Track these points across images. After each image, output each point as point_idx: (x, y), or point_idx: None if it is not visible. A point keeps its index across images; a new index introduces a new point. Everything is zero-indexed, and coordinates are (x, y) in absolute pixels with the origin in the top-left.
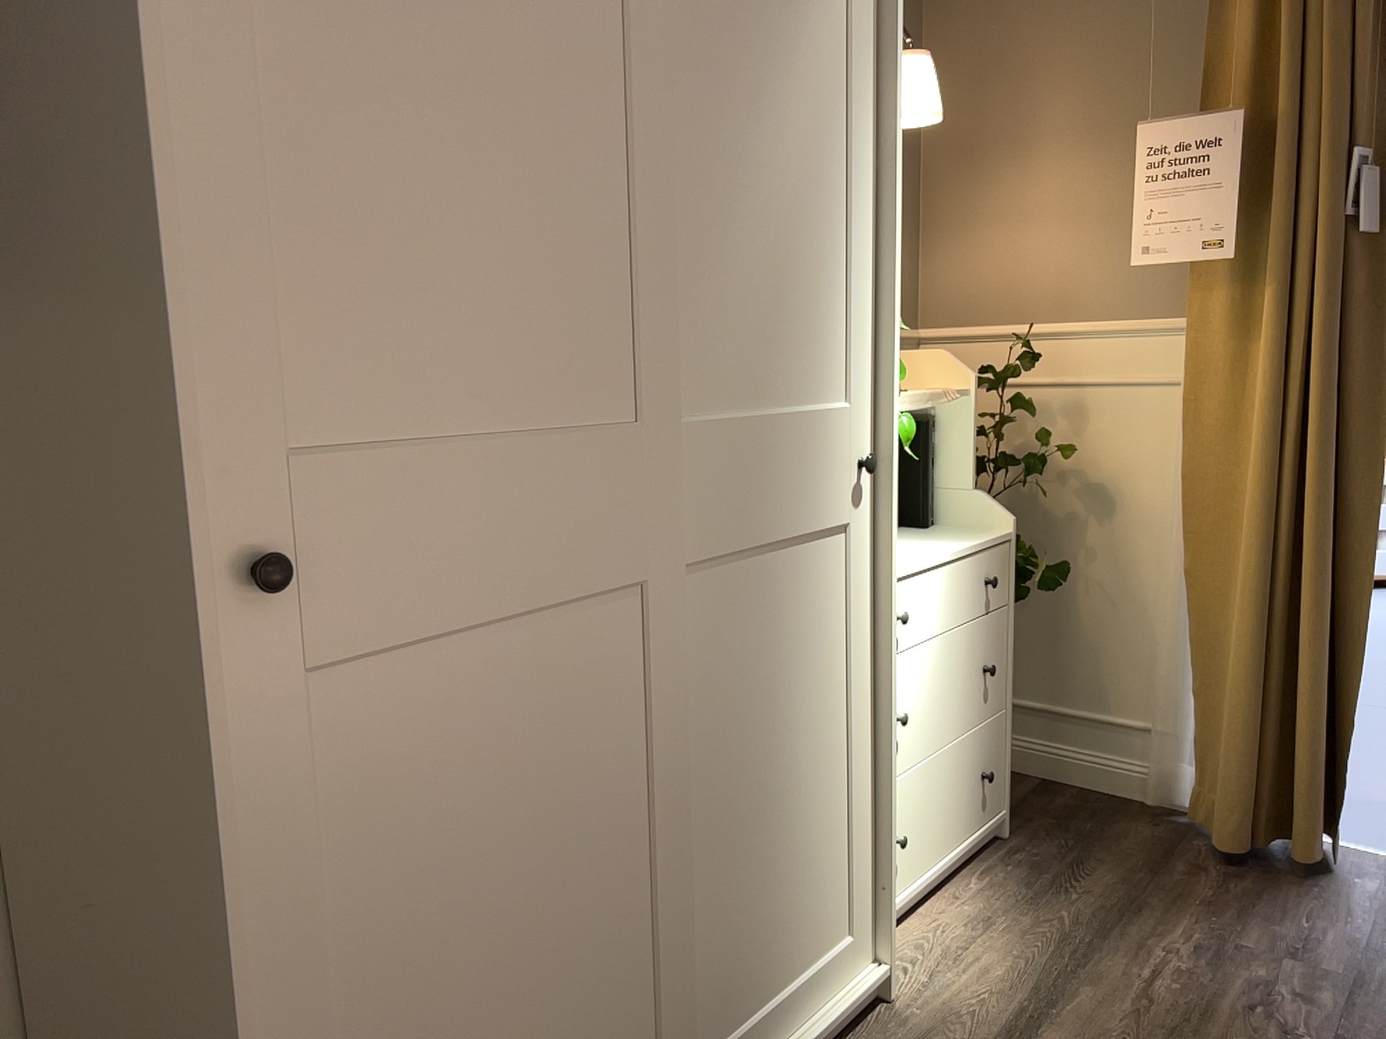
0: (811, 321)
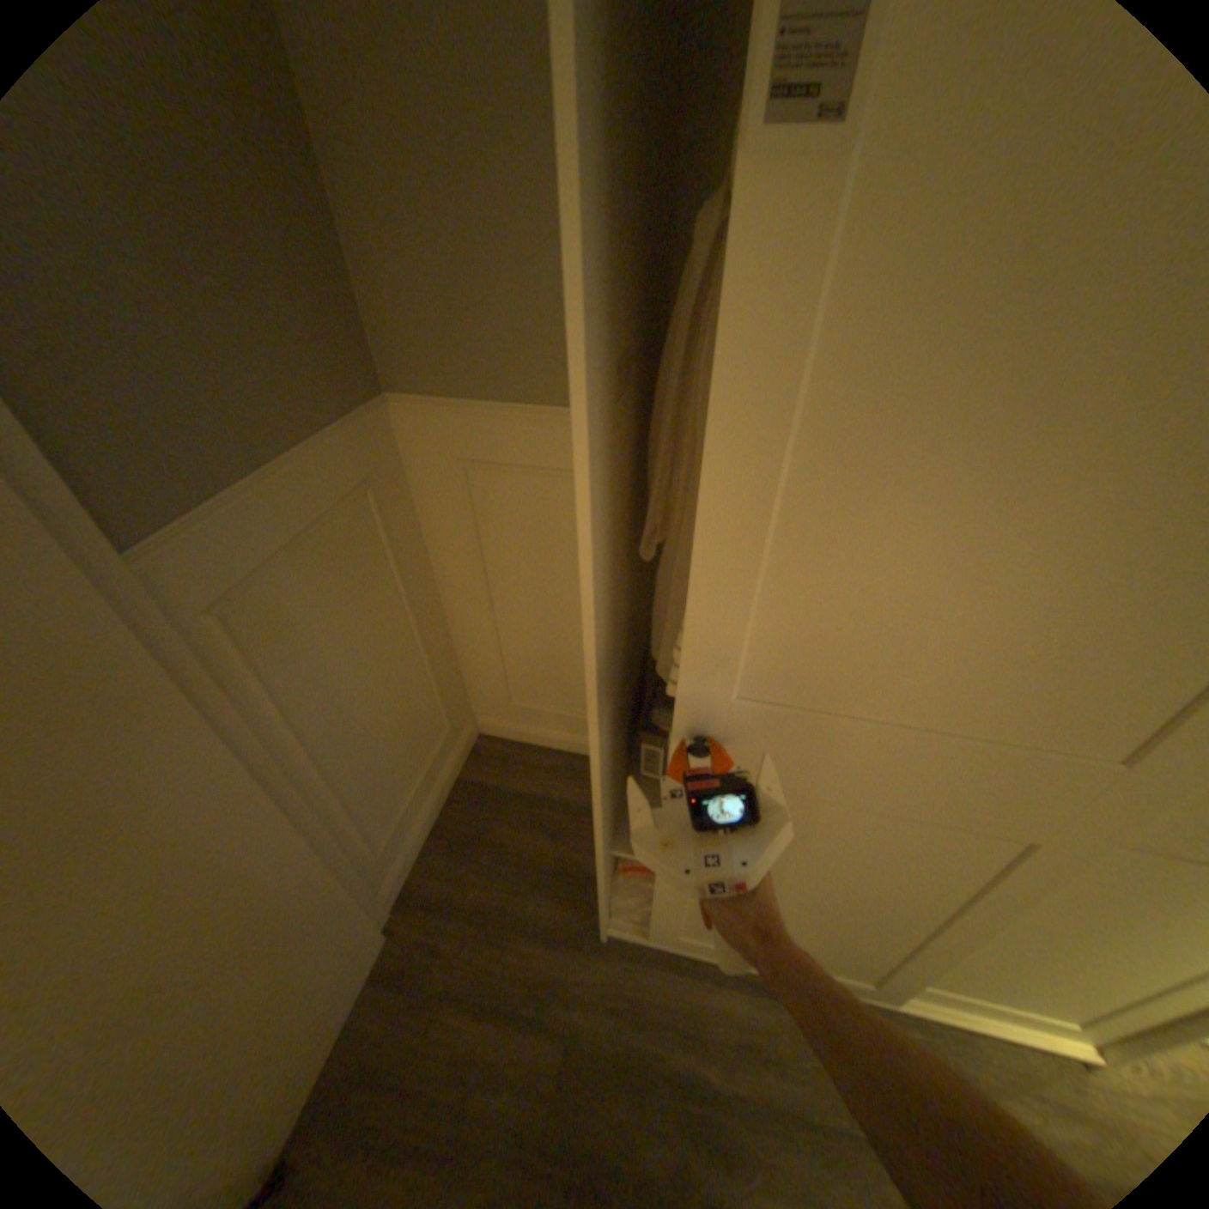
0: None
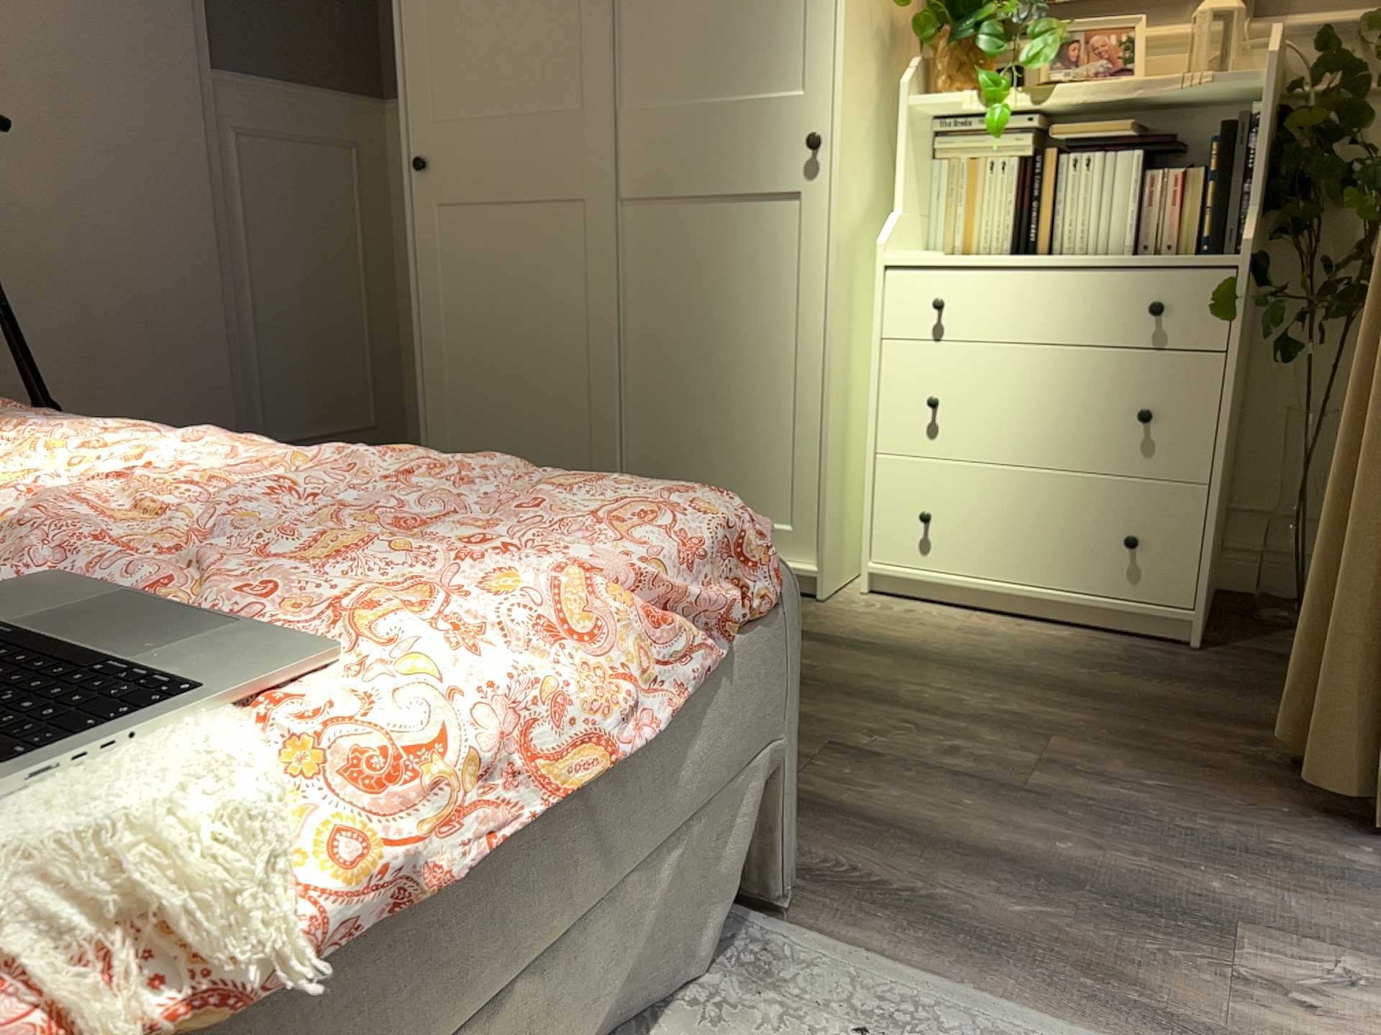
0: (764, 16)
